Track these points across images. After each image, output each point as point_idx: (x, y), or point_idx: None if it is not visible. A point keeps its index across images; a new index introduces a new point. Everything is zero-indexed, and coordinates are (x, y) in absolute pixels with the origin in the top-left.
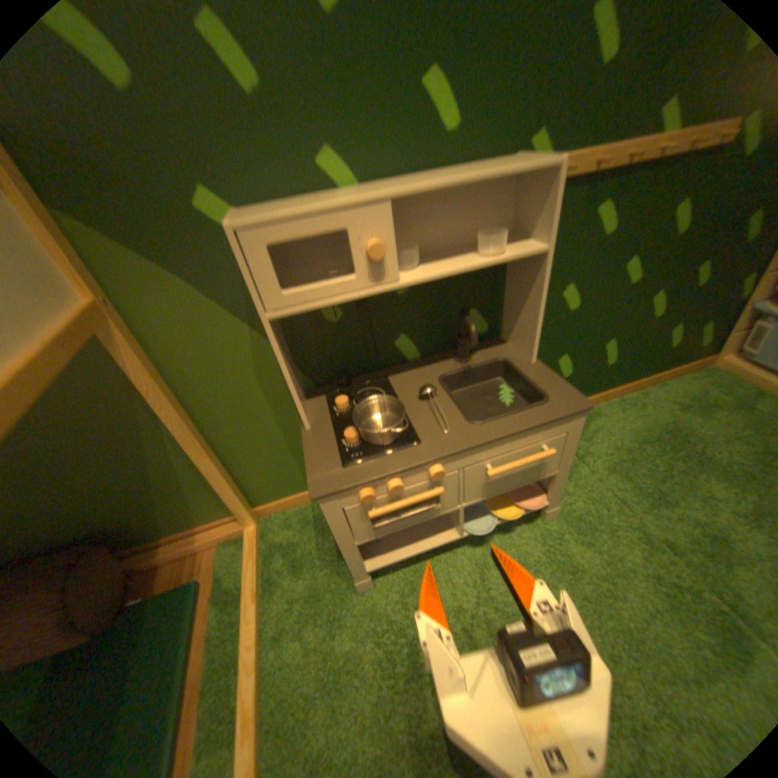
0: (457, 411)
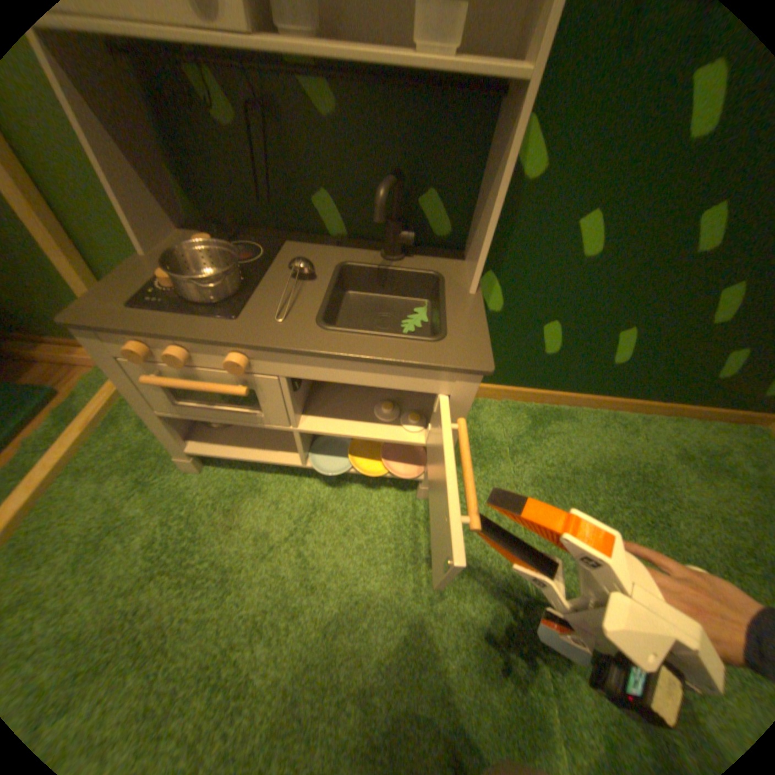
0: (320, 304)
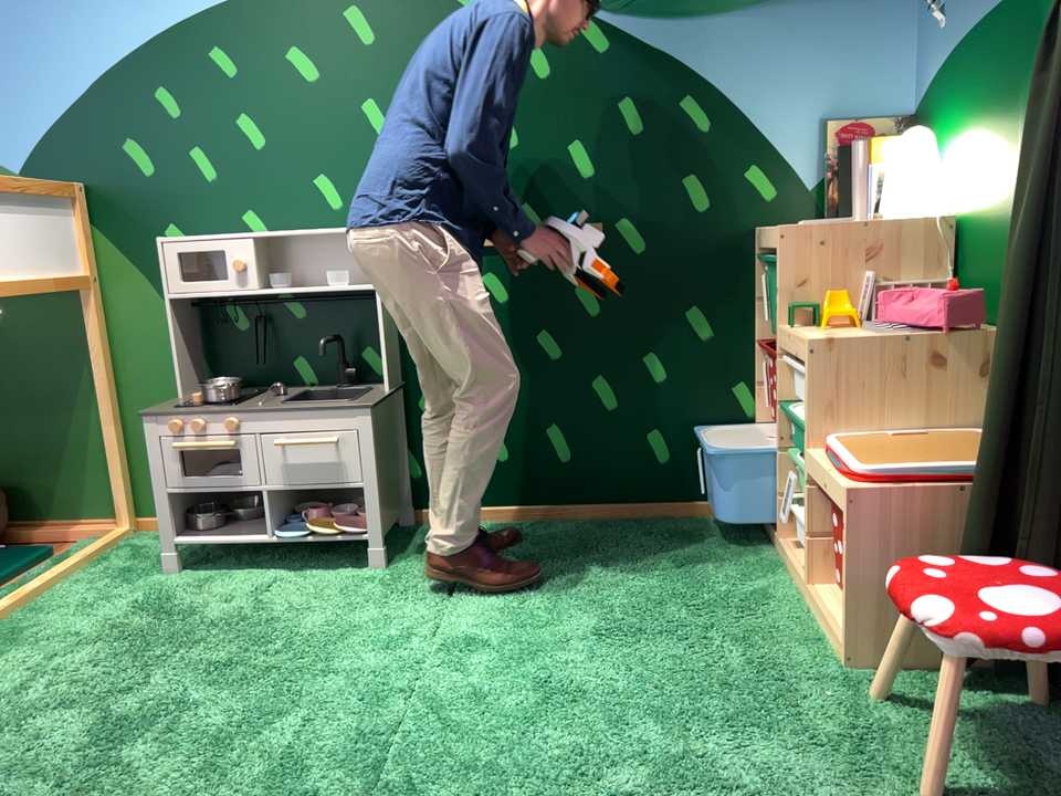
0: (283, 400)
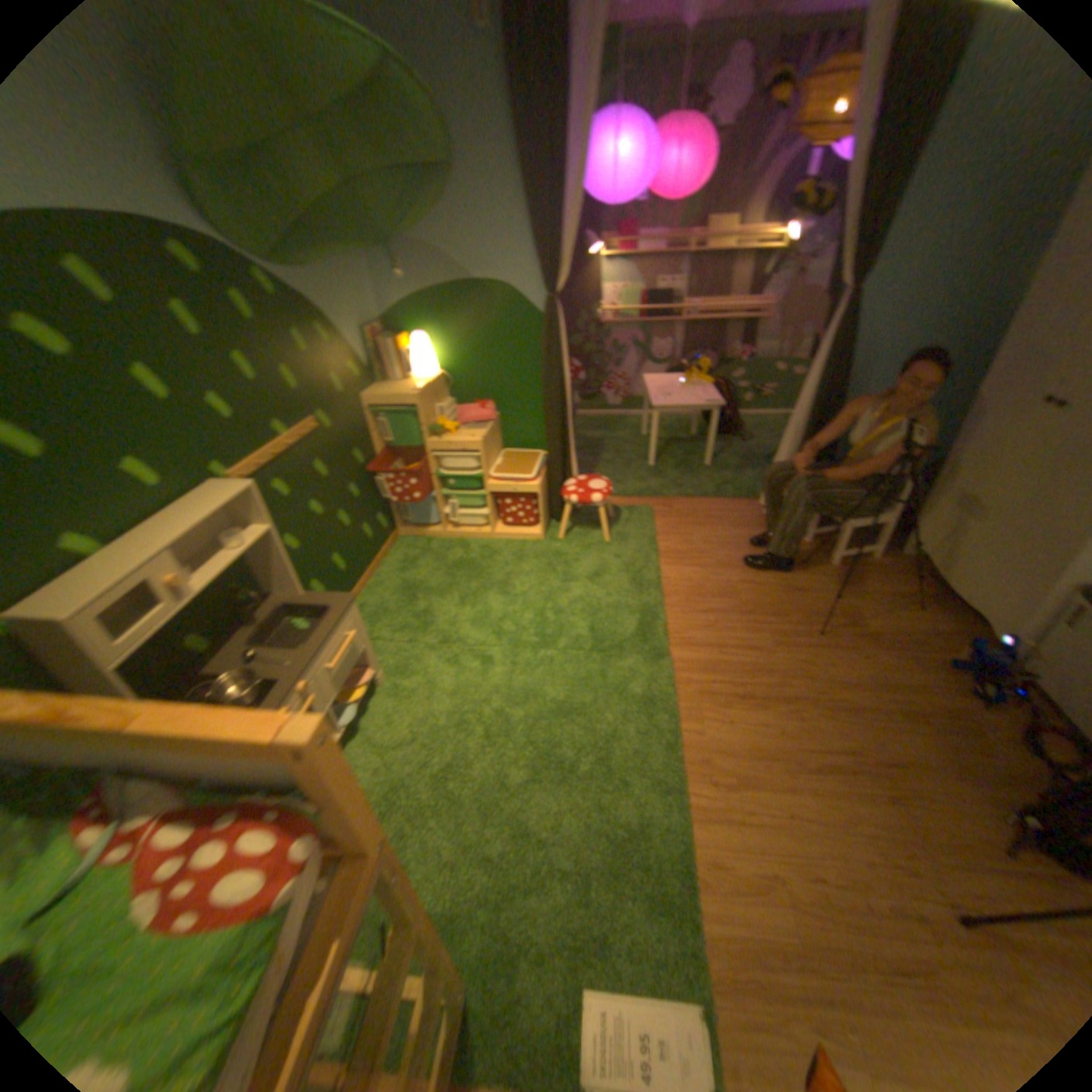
0: (278, 651)
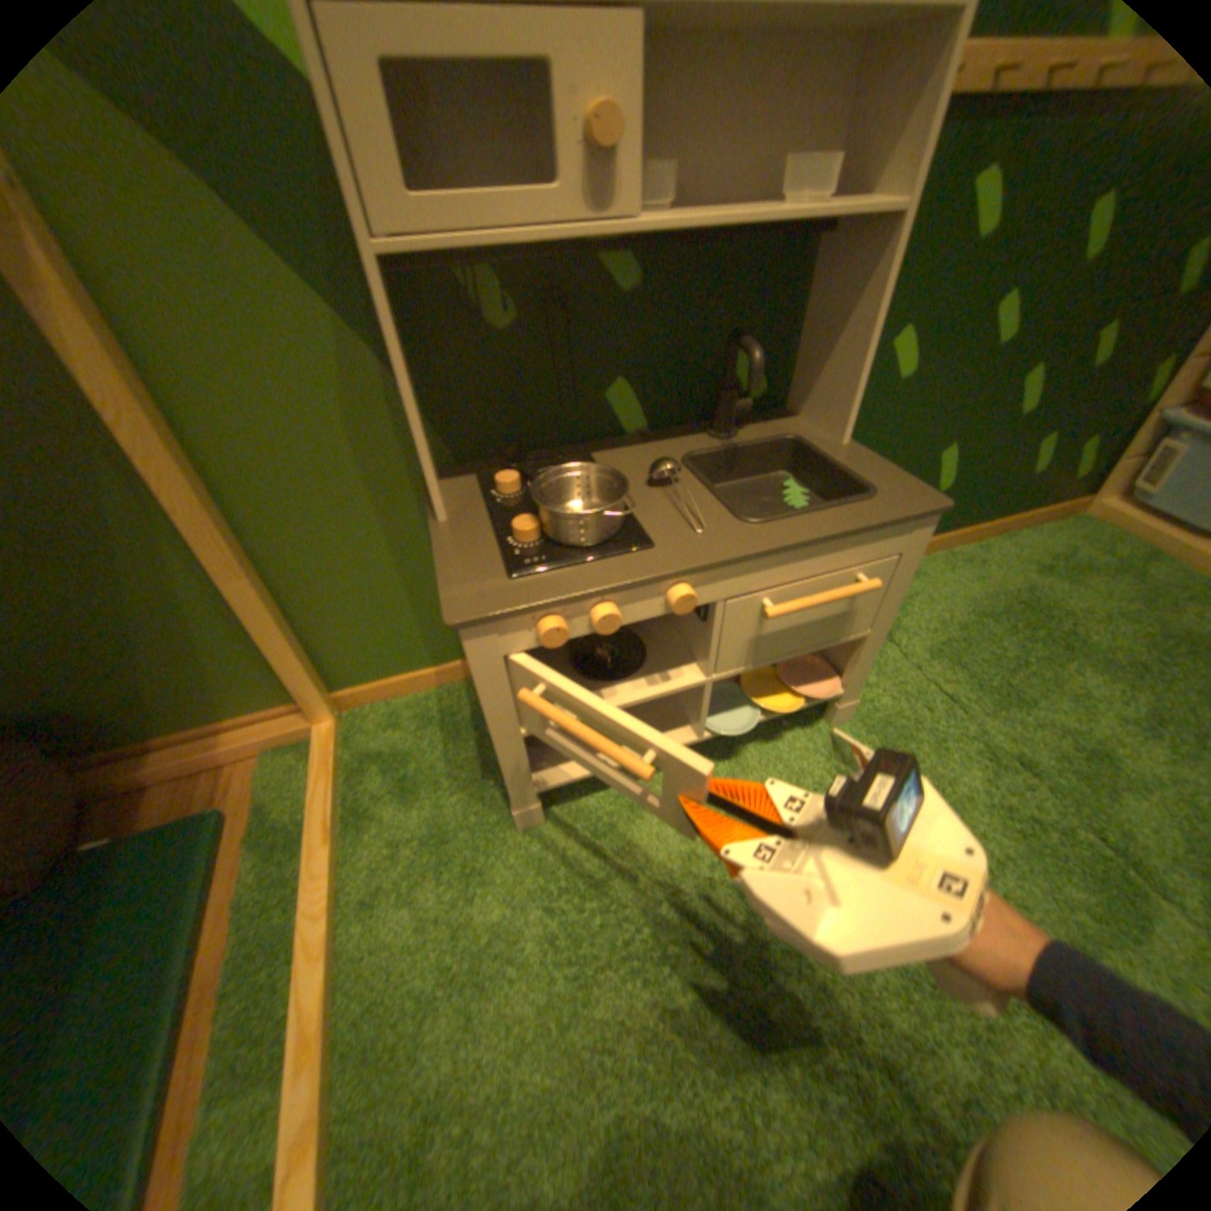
0: (717, 504)
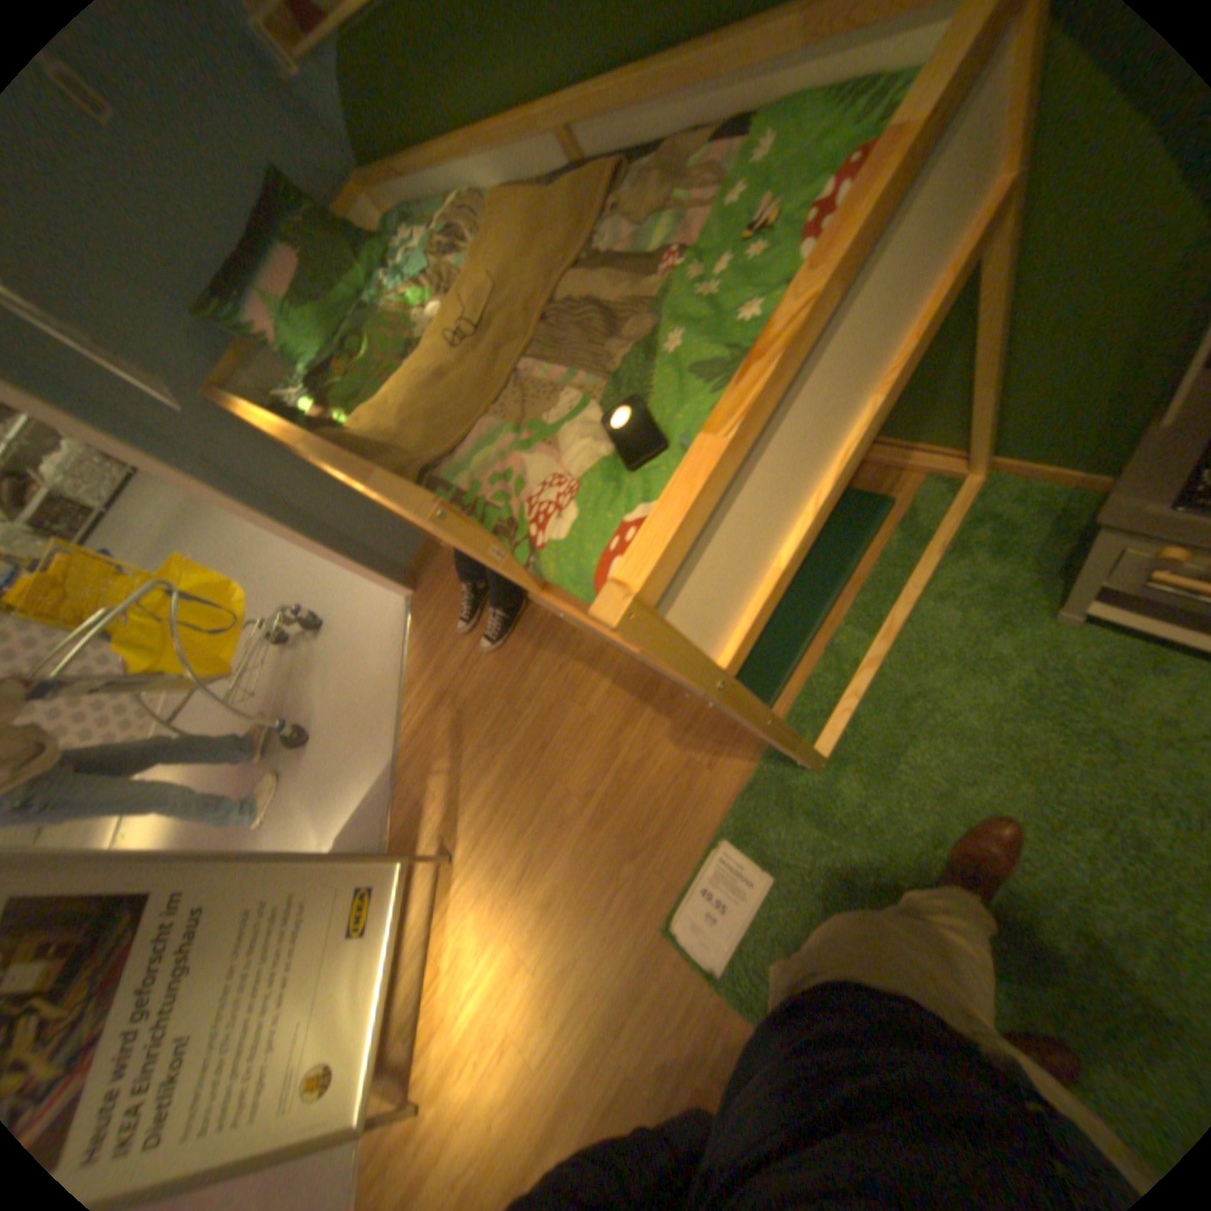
0: None
